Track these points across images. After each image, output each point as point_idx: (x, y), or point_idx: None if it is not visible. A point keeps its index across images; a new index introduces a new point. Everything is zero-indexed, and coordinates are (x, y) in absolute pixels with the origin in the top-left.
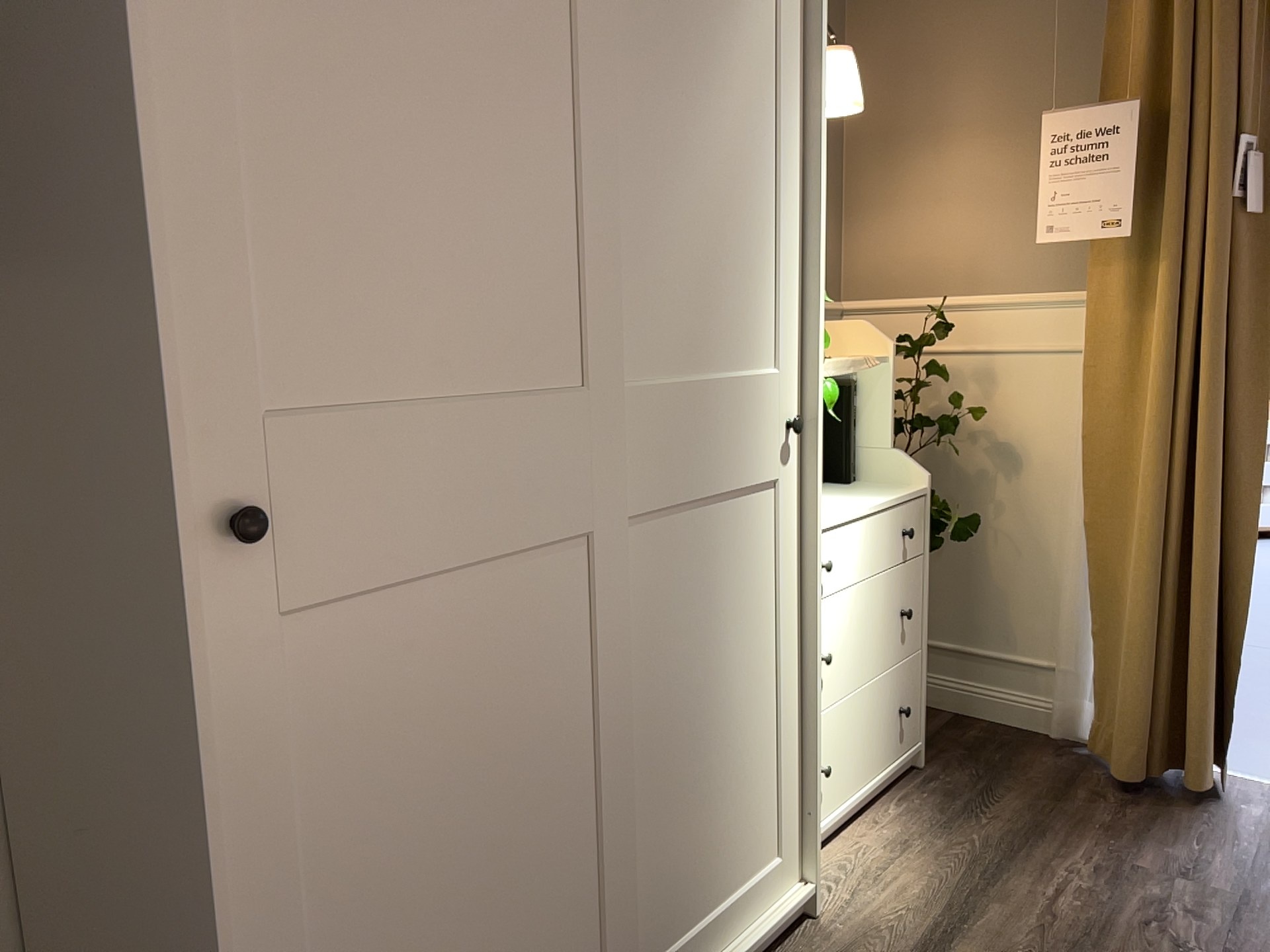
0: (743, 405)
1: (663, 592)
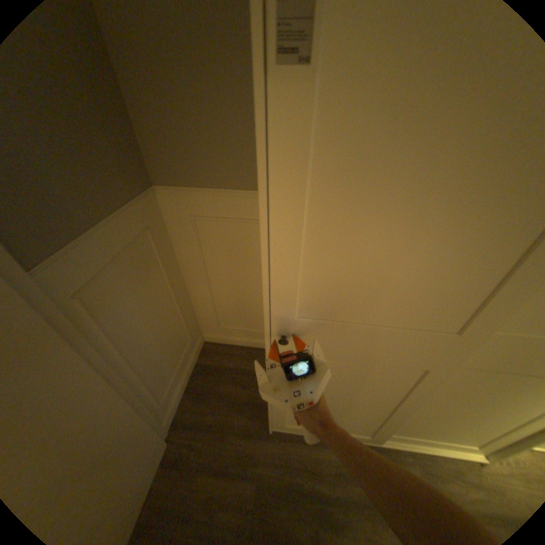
0: None
1: (464, 390)
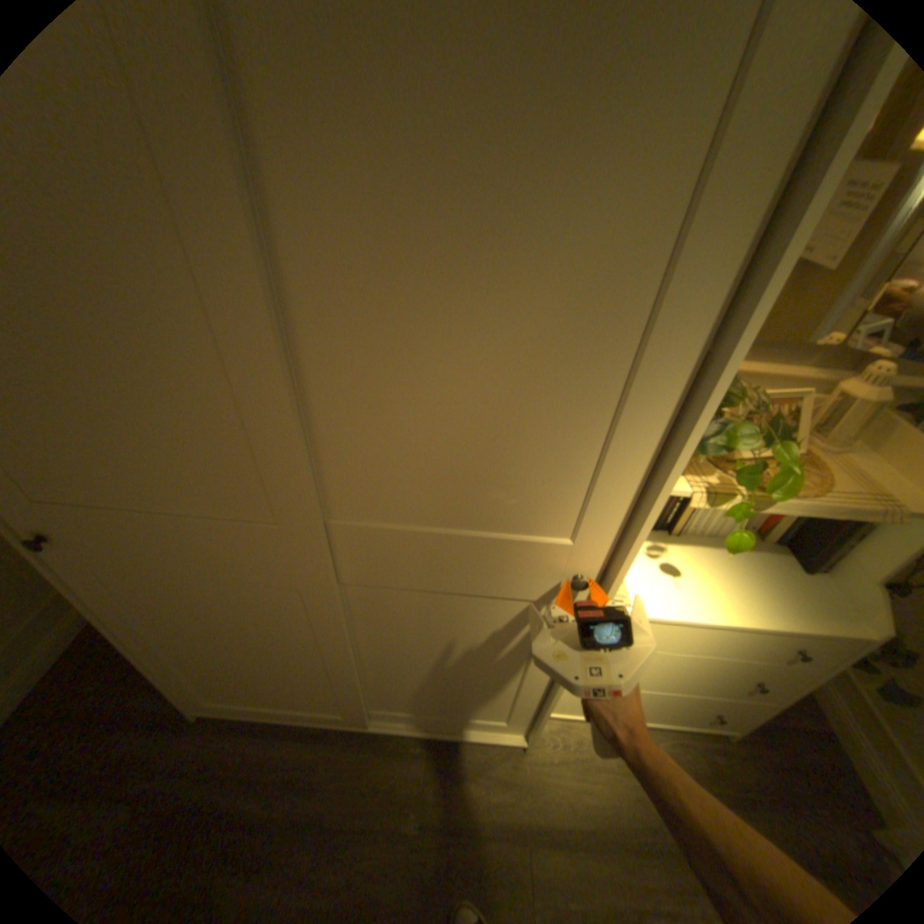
0: (513, 555)
1: (394, 622)
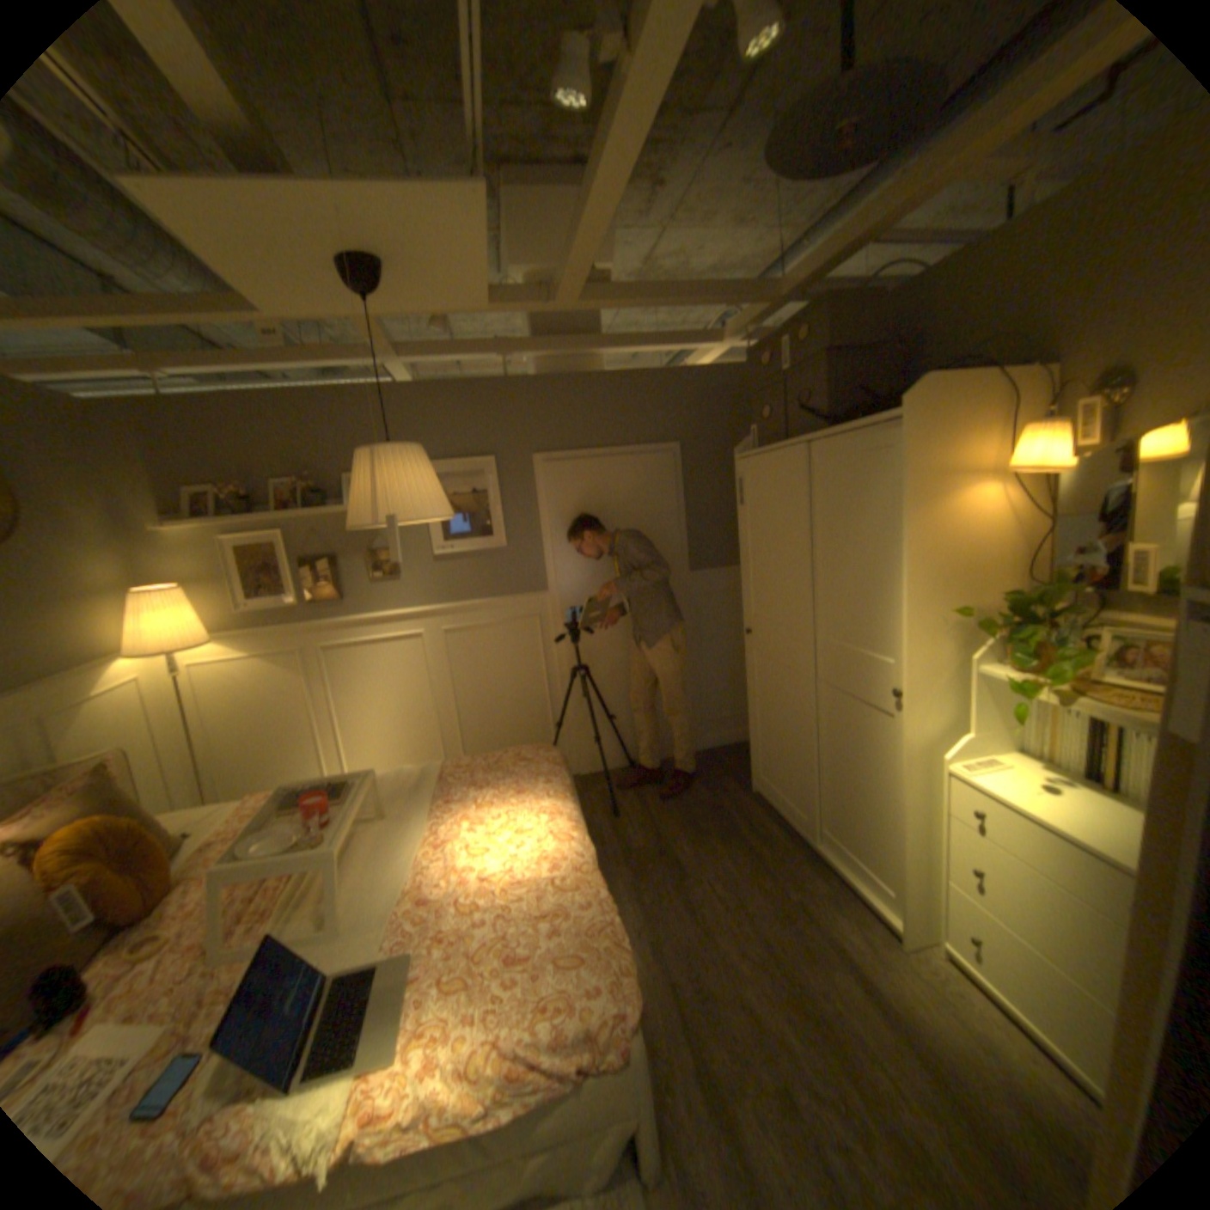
0: (873, 667)
1: (835, 719)
